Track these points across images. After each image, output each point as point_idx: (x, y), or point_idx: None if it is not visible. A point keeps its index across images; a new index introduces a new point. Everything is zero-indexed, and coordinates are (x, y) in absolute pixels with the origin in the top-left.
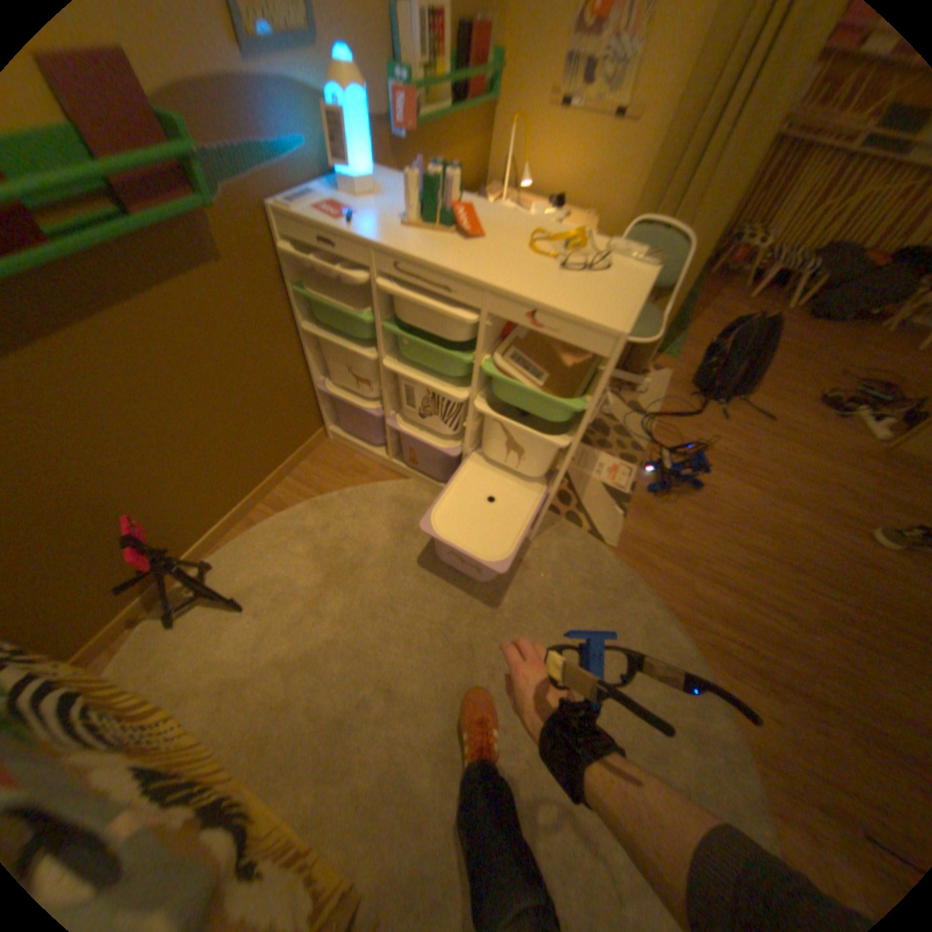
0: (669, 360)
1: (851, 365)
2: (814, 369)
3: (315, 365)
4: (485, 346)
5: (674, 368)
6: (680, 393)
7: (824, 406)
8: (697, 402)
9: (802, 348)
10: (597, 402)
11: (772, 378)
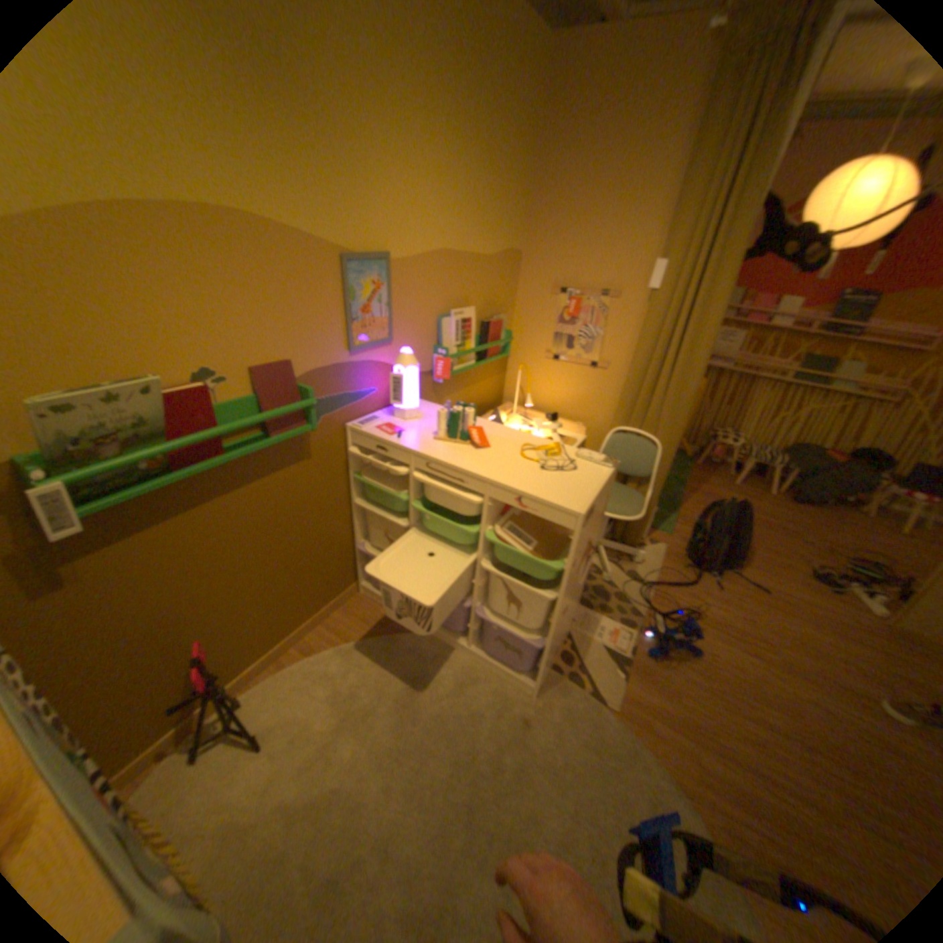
0: (664, 535)
1: (839, 545)
2: (803, 548)
3: (358, 529)
4: (488, 519)
5: (669, 542)
6: (676, 565)
7: (818, 582)
8: (693, 574)
9: (789, 528)
10: (577, 564)
11: (763, 554)
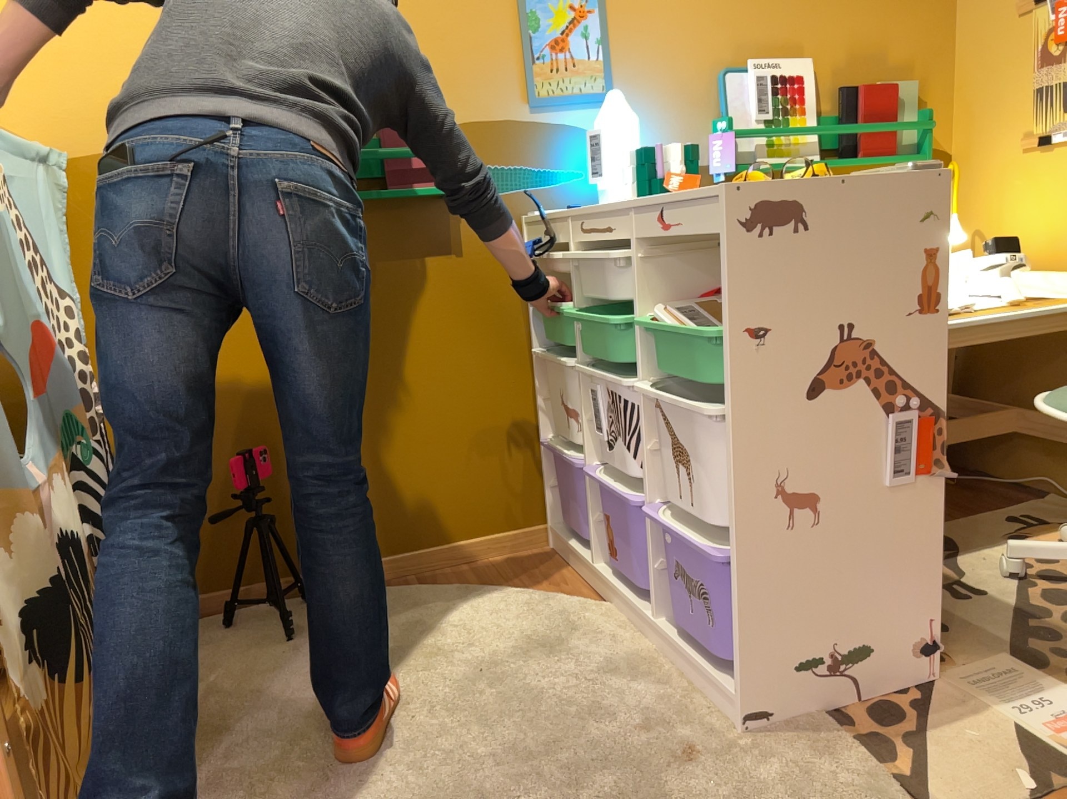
0: None
1: None
2: None
3: (545, 409)
4: (650, 298)
5: None
6: None
7: None
8: None
9: None
10: (796, 367)
11: None
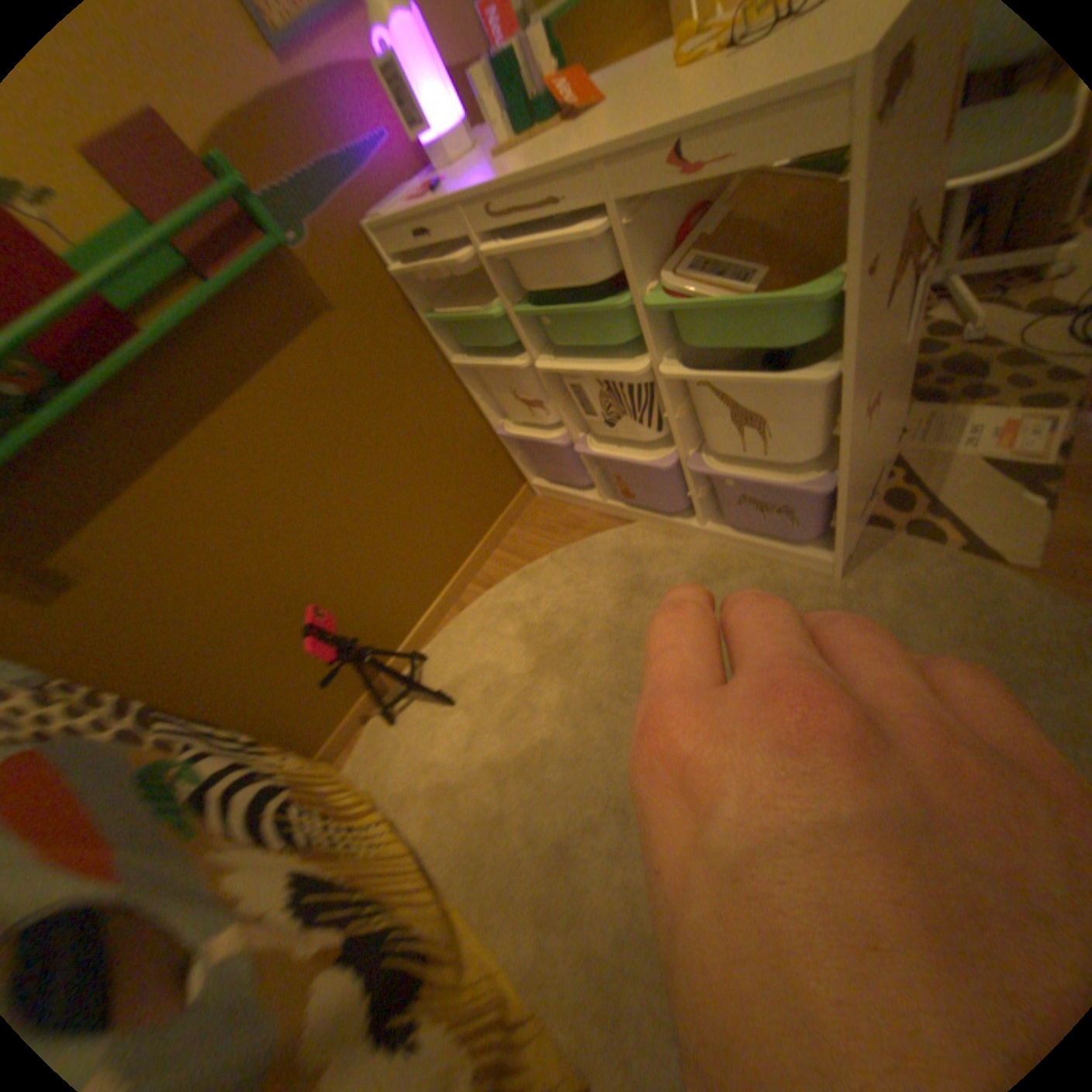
0: None
1: None
2: None
3: (487, 406)
4: (642, 267)
5: None
6: None
7: None
8: None
9: None
10: (887, 276)
11: None
